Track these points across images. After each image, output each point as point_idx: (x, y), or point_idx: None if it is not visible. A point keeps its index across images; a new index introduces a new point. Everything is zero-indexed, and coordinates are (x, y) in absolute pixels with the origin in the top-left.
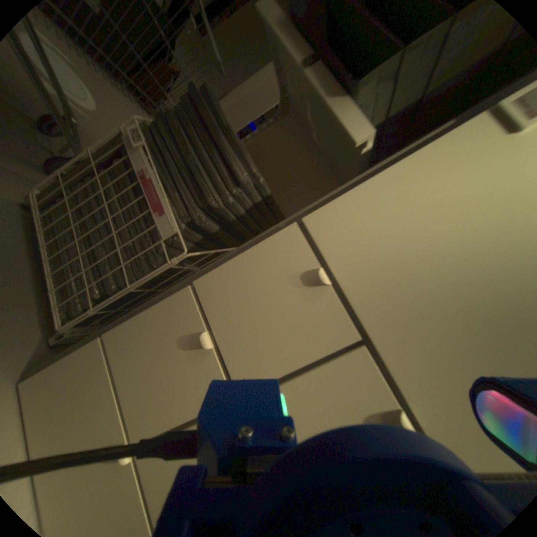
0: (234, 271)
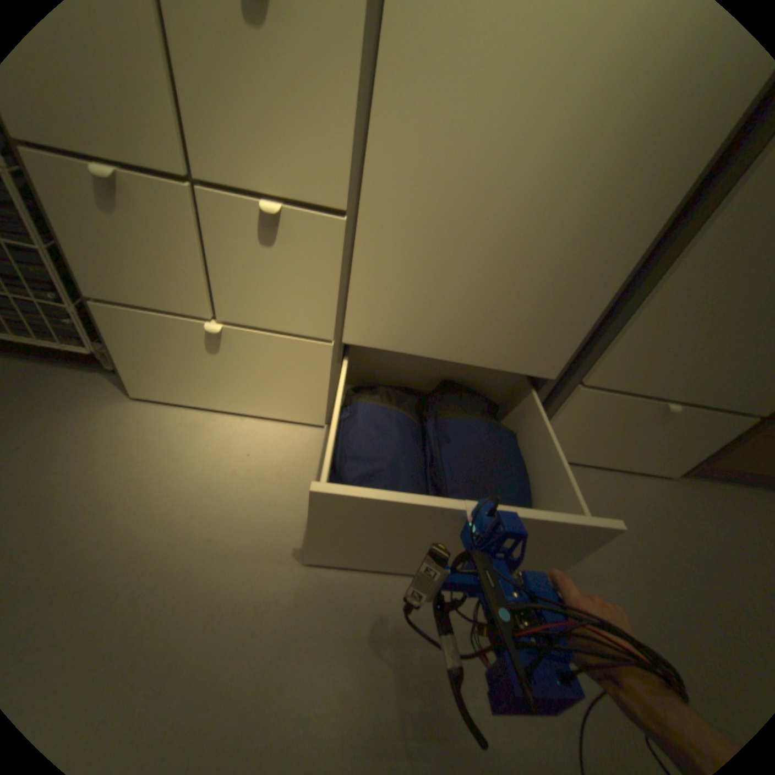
0: None
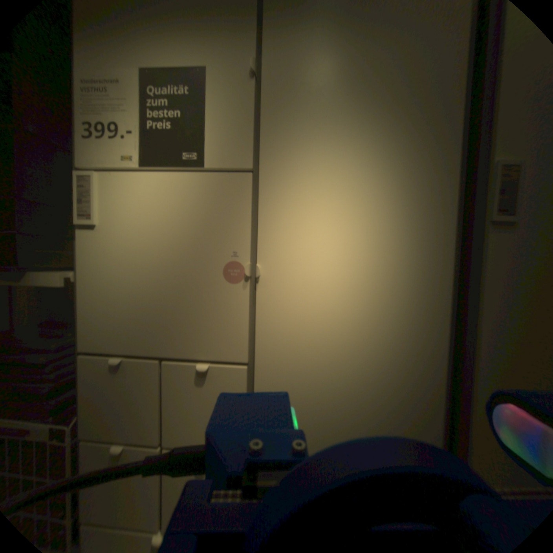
0: (85, 410)
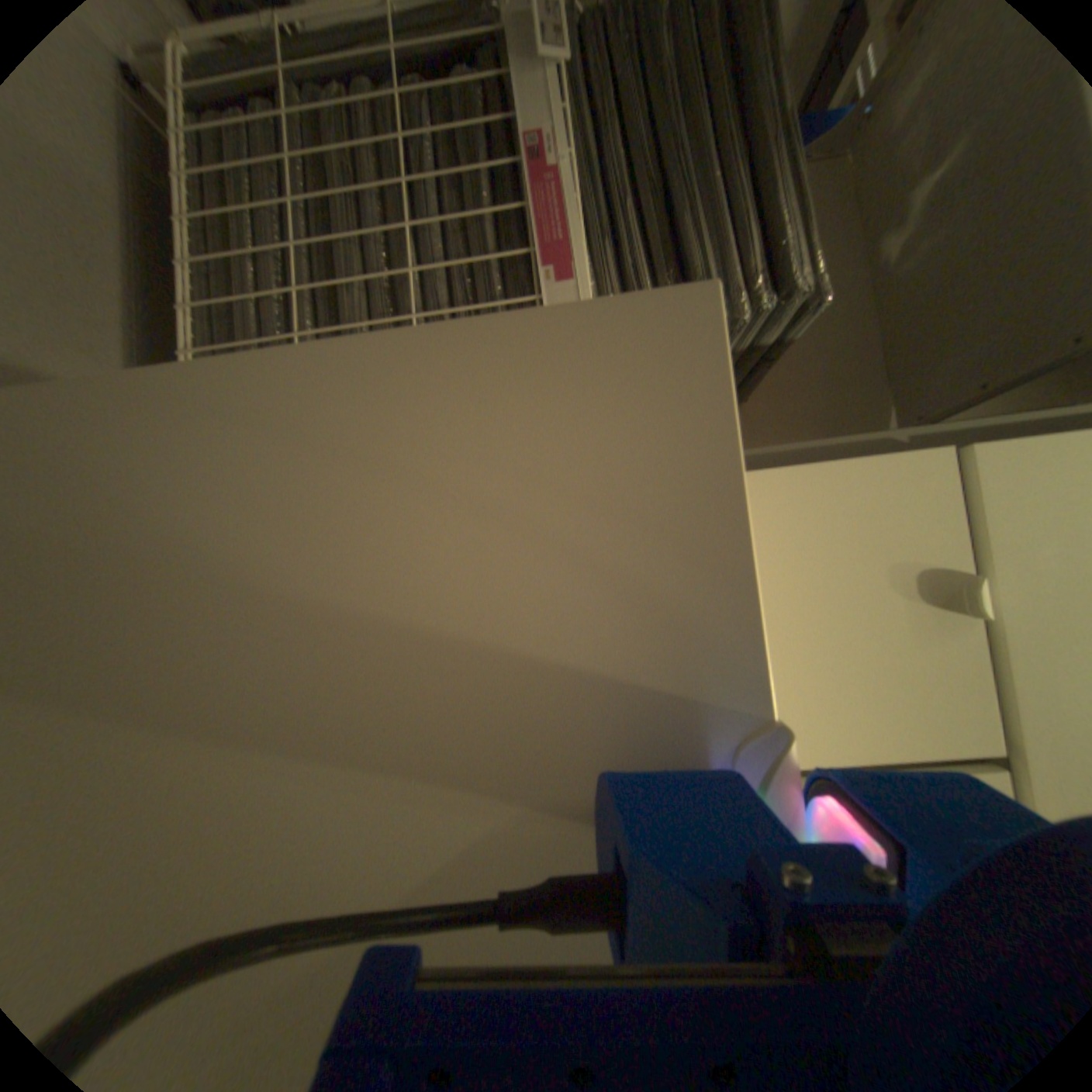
0: (757, 500)
